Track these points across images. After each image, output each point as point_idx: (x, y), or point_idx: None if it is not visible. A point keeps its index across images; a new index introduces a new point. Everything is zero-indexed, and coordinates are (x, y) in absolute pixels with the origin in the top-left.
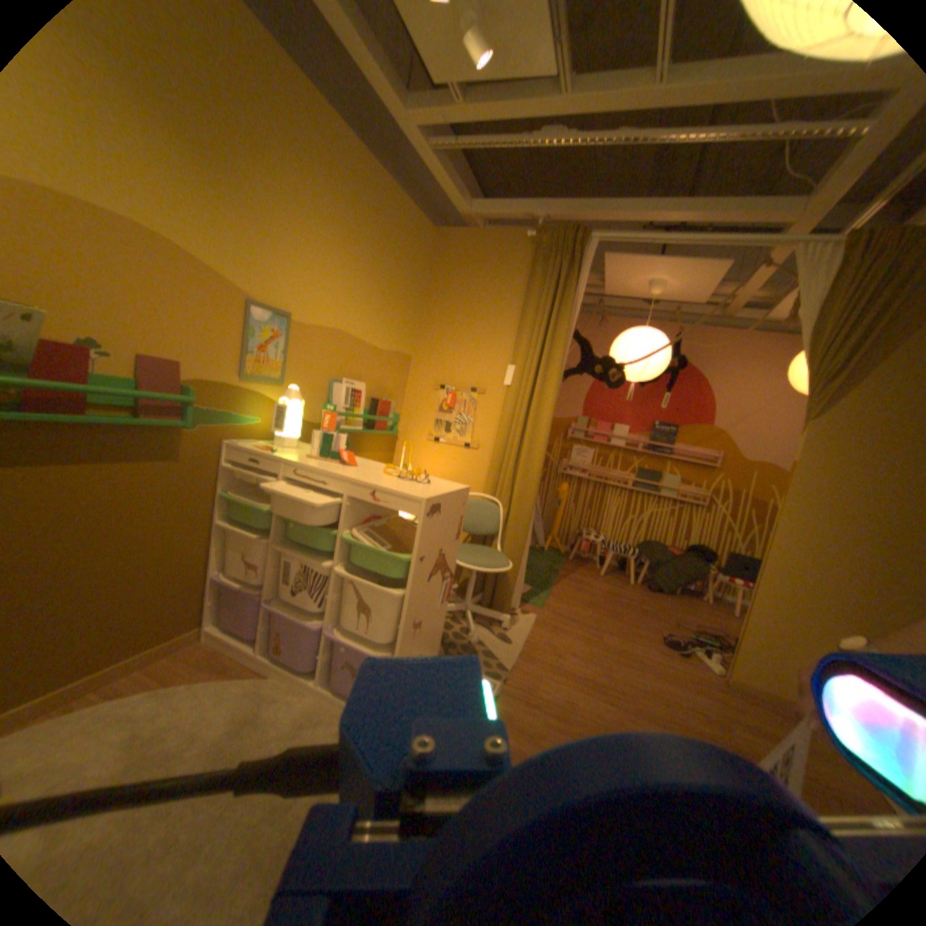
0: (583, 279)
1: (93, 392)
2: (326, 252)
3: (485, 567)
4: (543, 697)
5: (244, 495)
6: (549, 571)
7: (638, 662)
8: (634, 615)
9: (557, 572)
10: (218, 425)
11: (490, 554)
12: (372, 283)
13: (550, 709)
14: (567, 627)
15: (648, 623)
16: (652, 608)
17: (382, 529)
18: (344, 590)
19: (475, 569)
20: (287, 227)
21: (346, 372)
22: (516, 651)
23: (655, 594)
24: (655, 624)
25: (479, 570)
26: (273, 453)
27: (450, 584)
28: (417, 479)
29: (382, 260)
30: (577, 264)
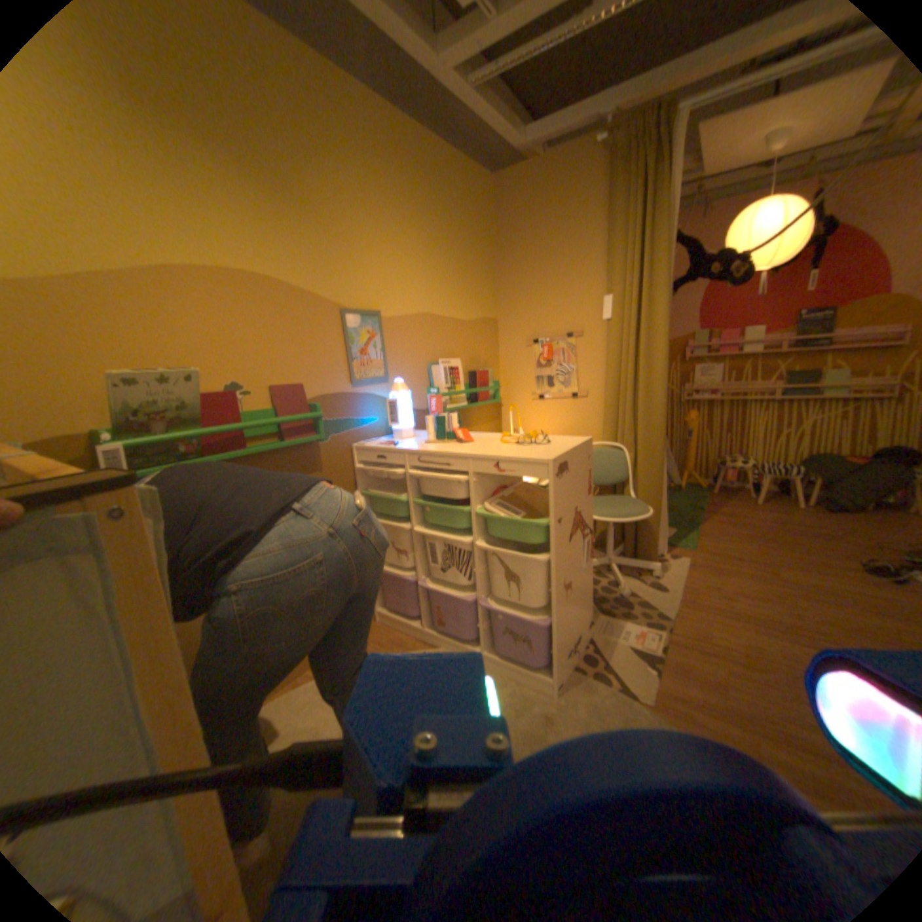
0: (677, 164)
1: (246, 426)
2: (395, 238)
3: (622, 516)
4: (719, 644)
5: (379, 488)
6: (693, 508)
7: (832, 595)
8: (814, 542)
9: (702, 508)
10: (344, 431)
11: (625, 502)
12: (444, 253)
13: (730, 655)
14: (730, 566)
15: (835, 549)
16: (836, 531)
17: (510, 497)
18: (488, 560)
19: (612, 520)
20: (355, 225)
21: (439, 352)
22: (675, 598)
23: (837, 514)
24: (846, 548)
25: (616, 520)
26: (395, 445)
27: (591, 540)
28: (535, 440)
29: (447, 227)
30: (667, 148)
